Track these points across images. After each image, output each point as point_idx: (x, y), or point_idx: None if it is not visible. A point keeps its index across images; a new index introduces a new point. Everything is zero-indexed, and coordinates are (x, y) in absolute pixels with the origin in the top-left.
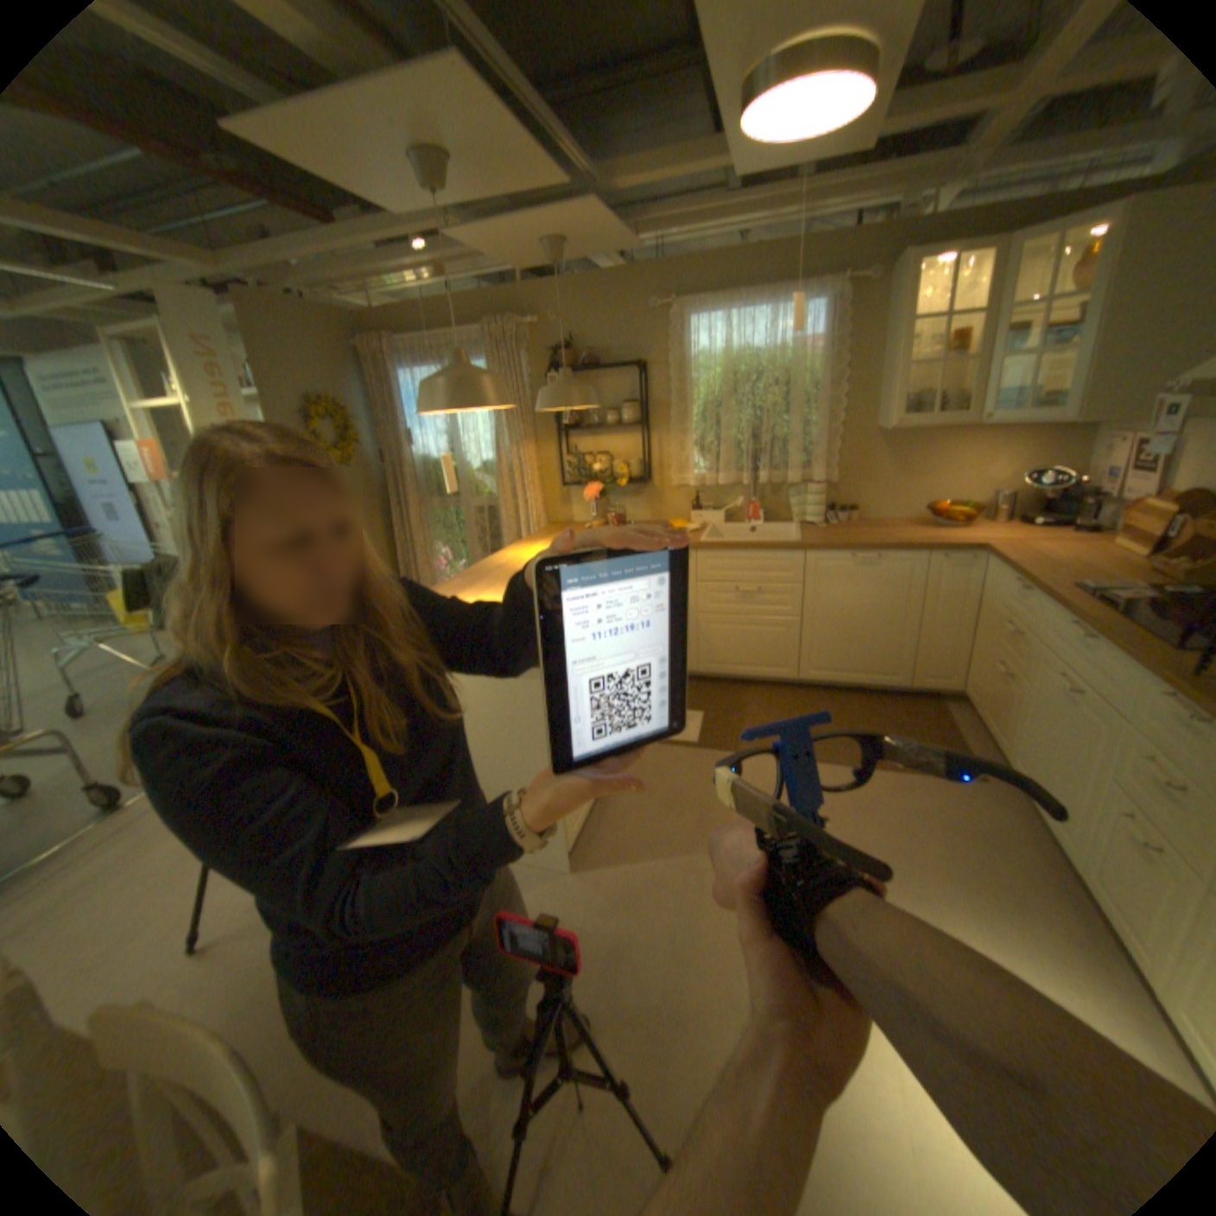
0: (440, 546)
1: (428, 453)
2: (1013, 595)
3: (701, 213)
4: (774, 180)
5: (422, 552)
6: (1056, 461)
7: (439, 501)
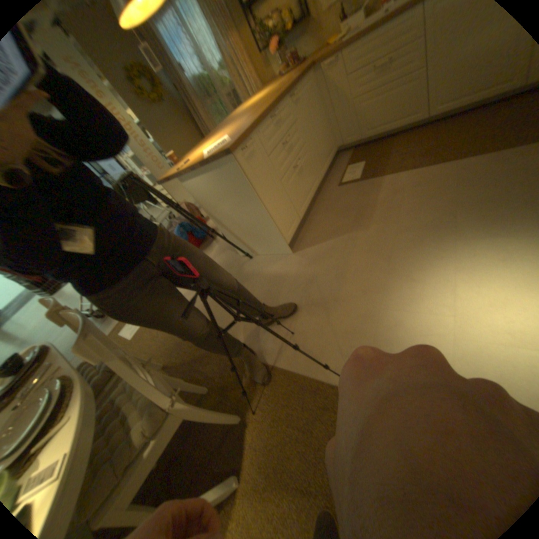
0: None
1: (192, 70)
2: None
3: None
4: None
5: None
6: None
7: (210, 97)
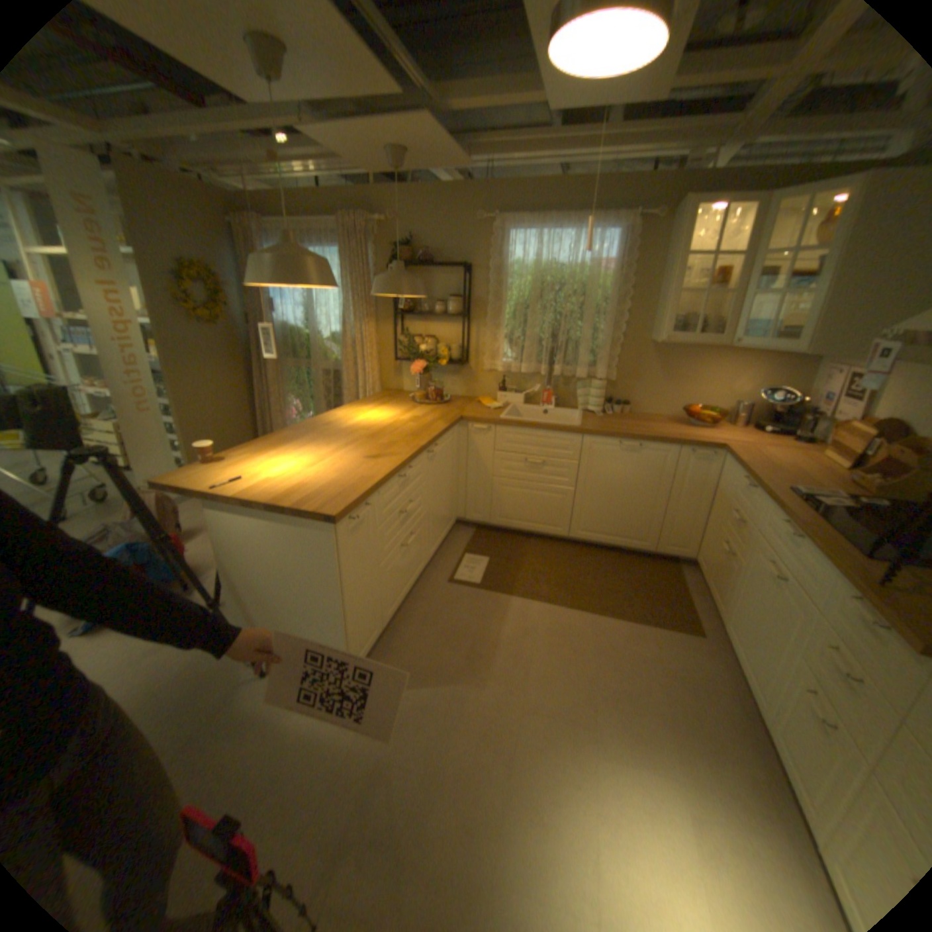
0: (293, 399)
1: (288, 321)
2: (742, 489)
3: (527, 144)
4: (589, 124)
5: (277, 402)
6: (787, 382)
7: (295, 361)
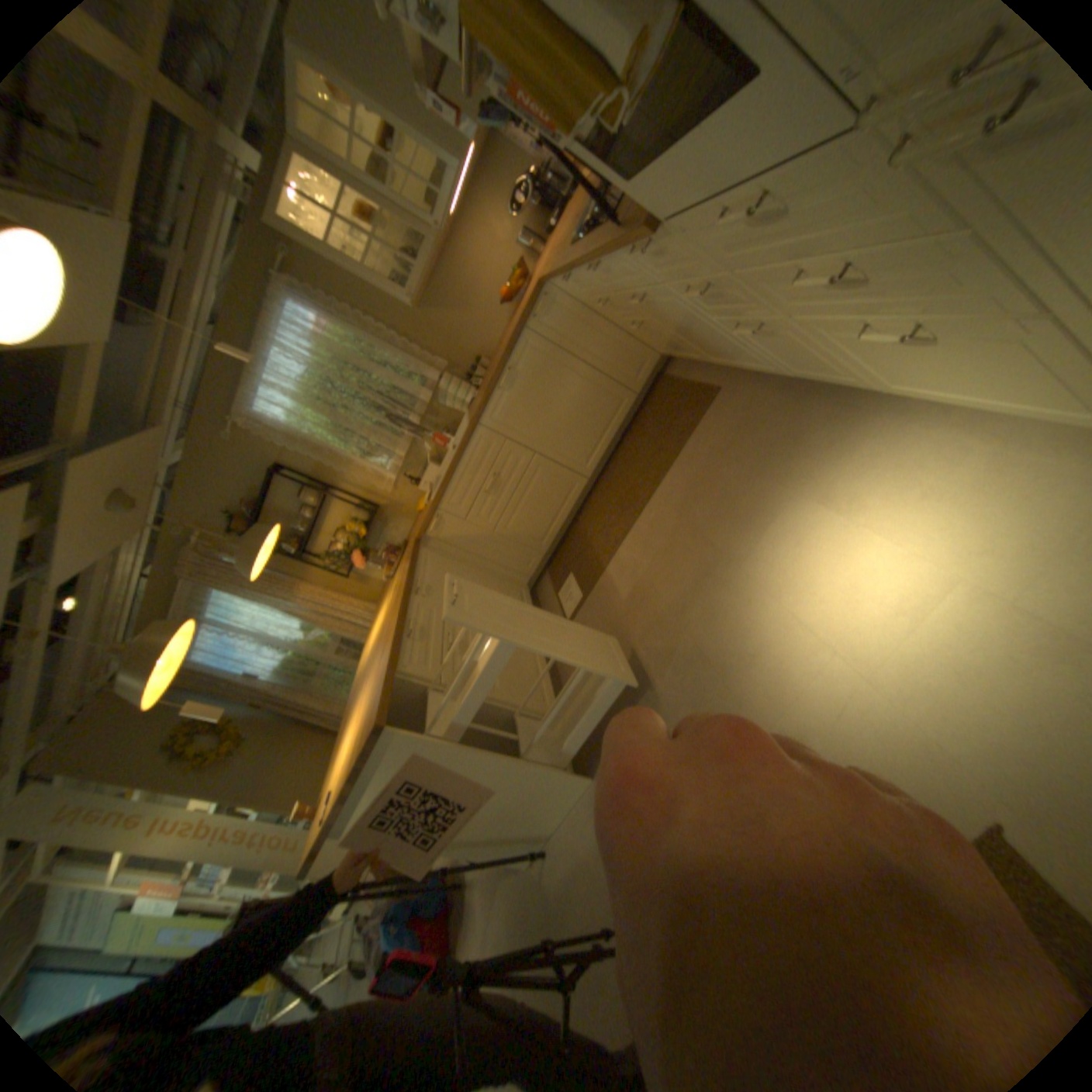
0: None
1: (274, 665)
2: (578, 283)
3: (168, 360)
4: (170, 289)
5: None
6: (516, 178)
7: (319, 675)
